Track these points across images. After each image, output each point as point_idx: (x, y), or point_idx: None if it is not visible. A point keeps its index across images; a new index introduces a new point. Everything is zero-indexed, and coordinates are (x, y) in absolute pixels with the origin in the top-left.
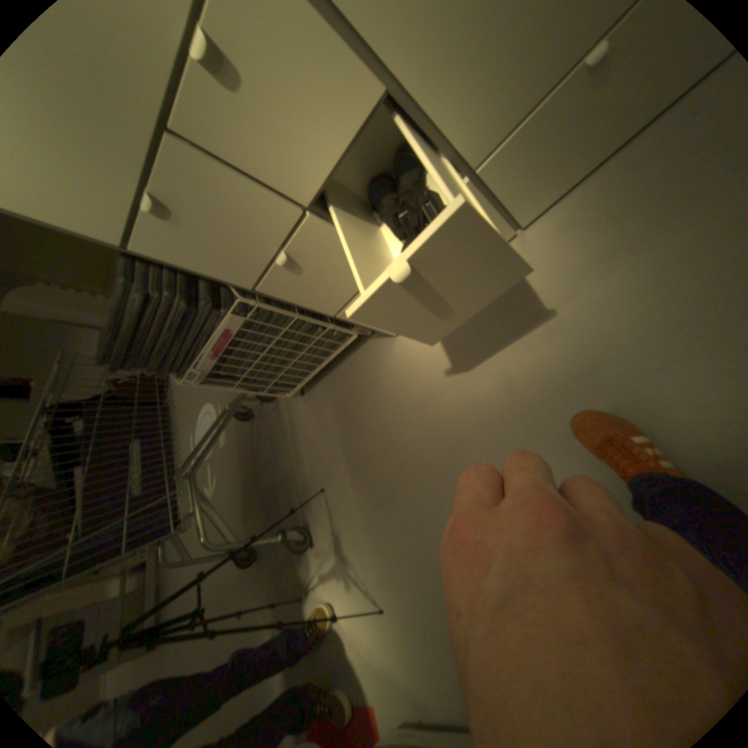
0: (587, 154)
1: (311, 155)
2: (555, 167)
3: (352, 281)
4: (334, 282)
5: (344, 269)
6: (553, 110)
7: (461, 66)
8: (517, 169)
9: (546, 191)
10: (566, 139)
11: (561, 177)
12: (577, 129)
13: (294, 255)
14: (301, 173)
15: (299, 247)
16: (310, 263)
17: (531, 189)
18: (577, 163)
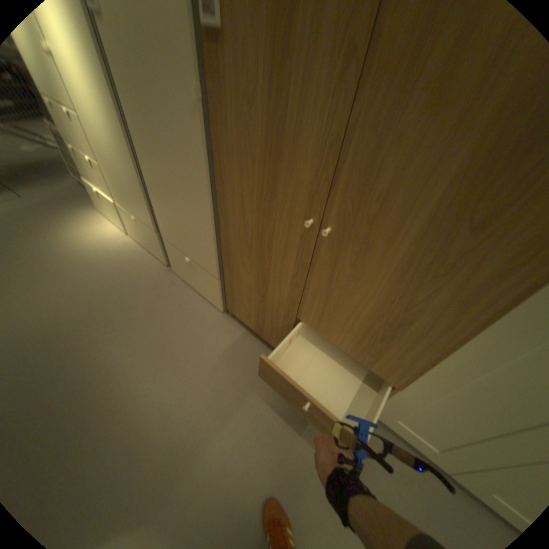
0: (137, 235)
1: (80, 143)
2: (131, 227)
3: (86, 174)
4: (81, 166)
5: (84, 169)
6: (127, 213)
7: (109, 177)
8: (122, 213)
9: (130, 230)
10: (131, 224)
11: (133, 232)
12: (133, 225)
13: (73, 148)
14: (78, 141)
15: (75, 149)
16: (76, 154)
17: (126, 223)
18: (136, 234)
